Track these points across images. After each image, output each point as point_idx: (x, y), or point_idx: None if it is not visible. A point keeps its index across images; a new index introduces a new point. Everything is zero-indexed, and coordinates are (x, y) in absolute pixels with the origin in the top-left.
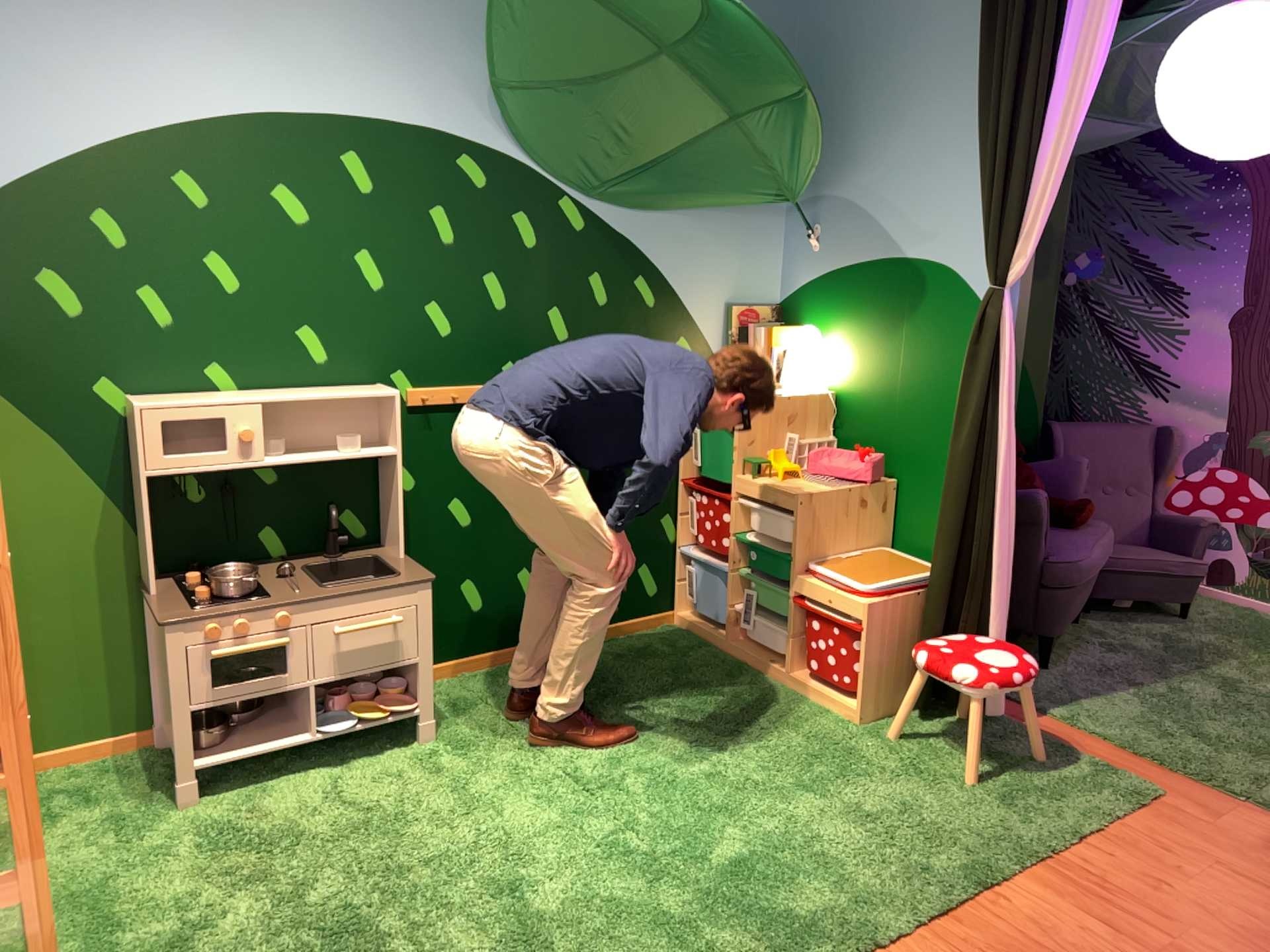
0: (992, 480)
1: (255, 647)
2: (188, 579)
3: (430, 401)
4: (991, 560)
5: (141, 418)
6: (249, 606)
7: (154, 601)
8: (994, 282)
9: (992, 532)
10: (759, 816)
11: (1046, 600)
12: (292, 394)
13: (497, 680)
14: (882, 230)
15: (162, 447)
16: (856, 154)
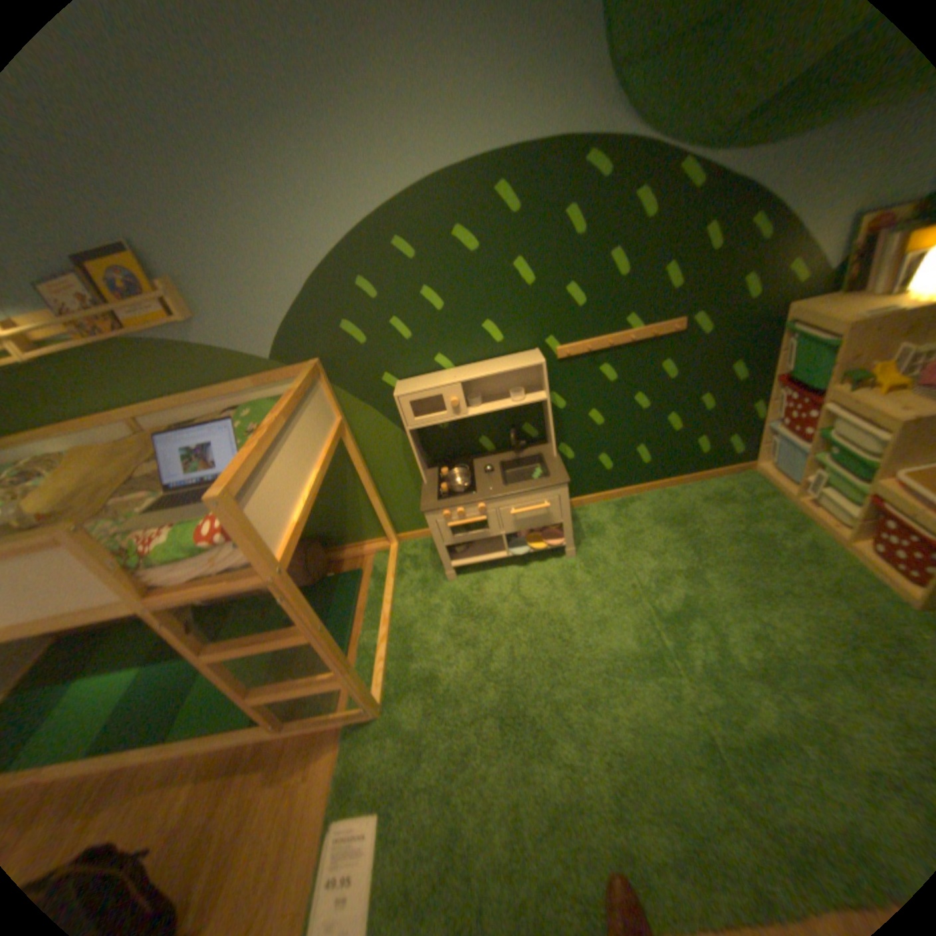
0: None
1: (467, 522)
2: (441, 473)
3: (572, 354)
4: None
5: (399, 402)
6: (463, 500)
7: (423, 489)
8: None
9: None
10: (795, 695)
11: None
12: (478, 372)
13: (619, 510)
14: None
15: (411, 416)
16: None
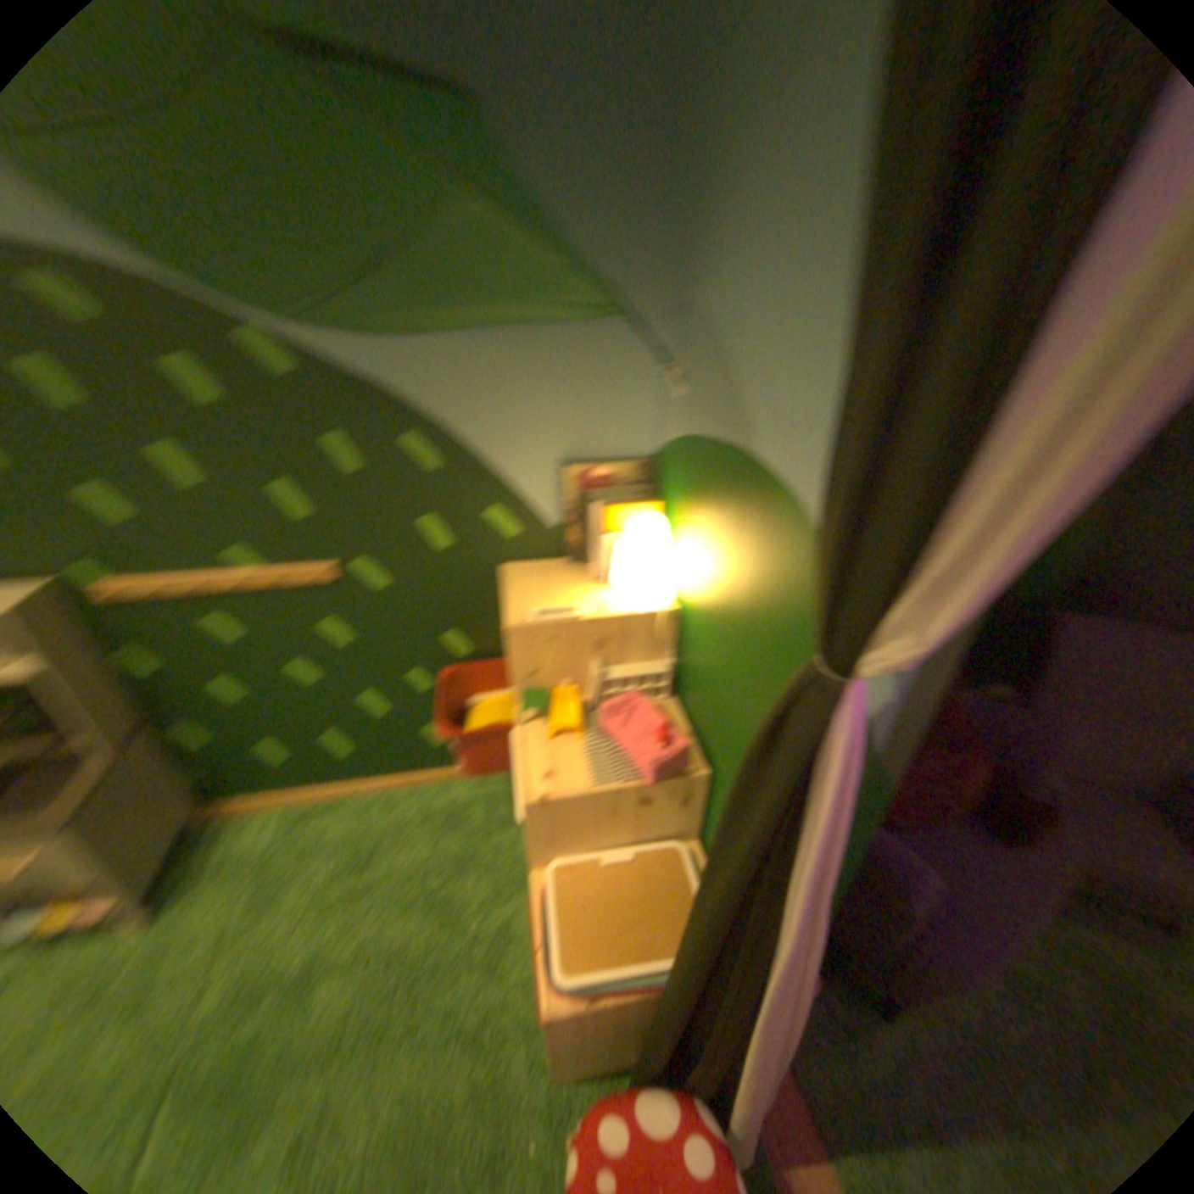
0: (751, 996)
1: None
2: None
3: (124, 600)
4: (734, 1077)
5: None
6: None
7: None
8: (827, 661)
9: (742, 1052)
10: None
11: (905, 987)
12: None
13: (293, 833)
14: (737, 392)
15: None
16: (724, 221)
